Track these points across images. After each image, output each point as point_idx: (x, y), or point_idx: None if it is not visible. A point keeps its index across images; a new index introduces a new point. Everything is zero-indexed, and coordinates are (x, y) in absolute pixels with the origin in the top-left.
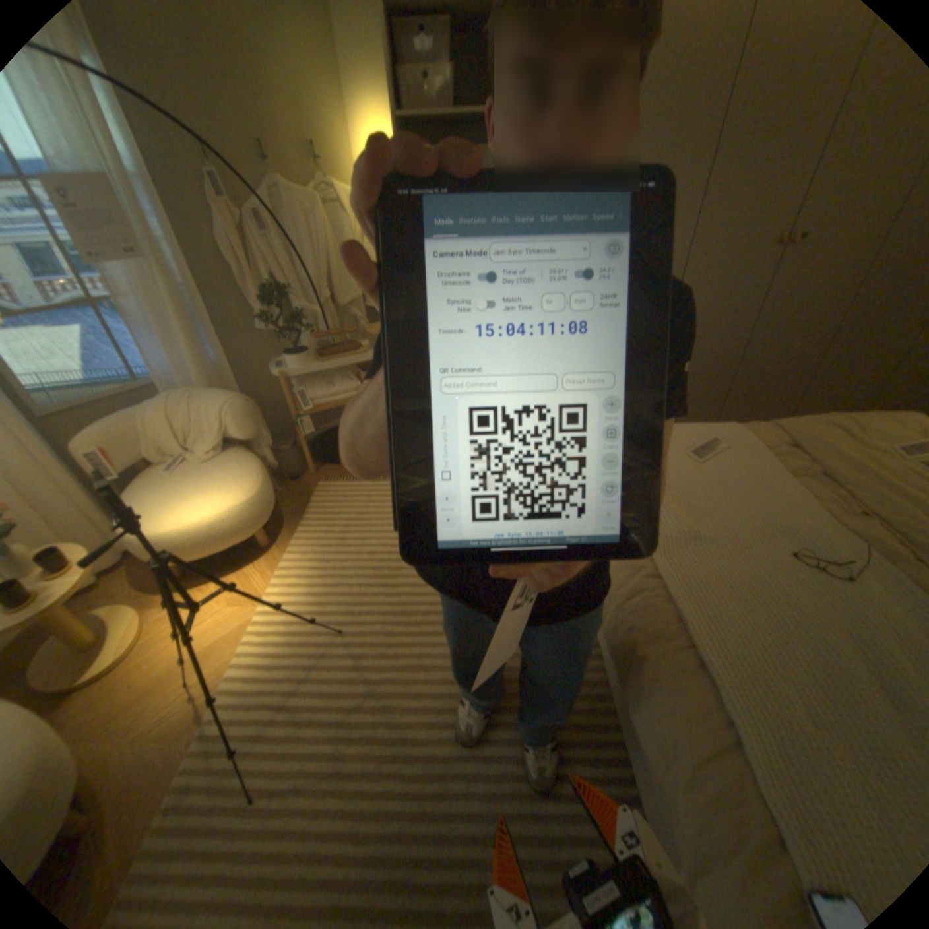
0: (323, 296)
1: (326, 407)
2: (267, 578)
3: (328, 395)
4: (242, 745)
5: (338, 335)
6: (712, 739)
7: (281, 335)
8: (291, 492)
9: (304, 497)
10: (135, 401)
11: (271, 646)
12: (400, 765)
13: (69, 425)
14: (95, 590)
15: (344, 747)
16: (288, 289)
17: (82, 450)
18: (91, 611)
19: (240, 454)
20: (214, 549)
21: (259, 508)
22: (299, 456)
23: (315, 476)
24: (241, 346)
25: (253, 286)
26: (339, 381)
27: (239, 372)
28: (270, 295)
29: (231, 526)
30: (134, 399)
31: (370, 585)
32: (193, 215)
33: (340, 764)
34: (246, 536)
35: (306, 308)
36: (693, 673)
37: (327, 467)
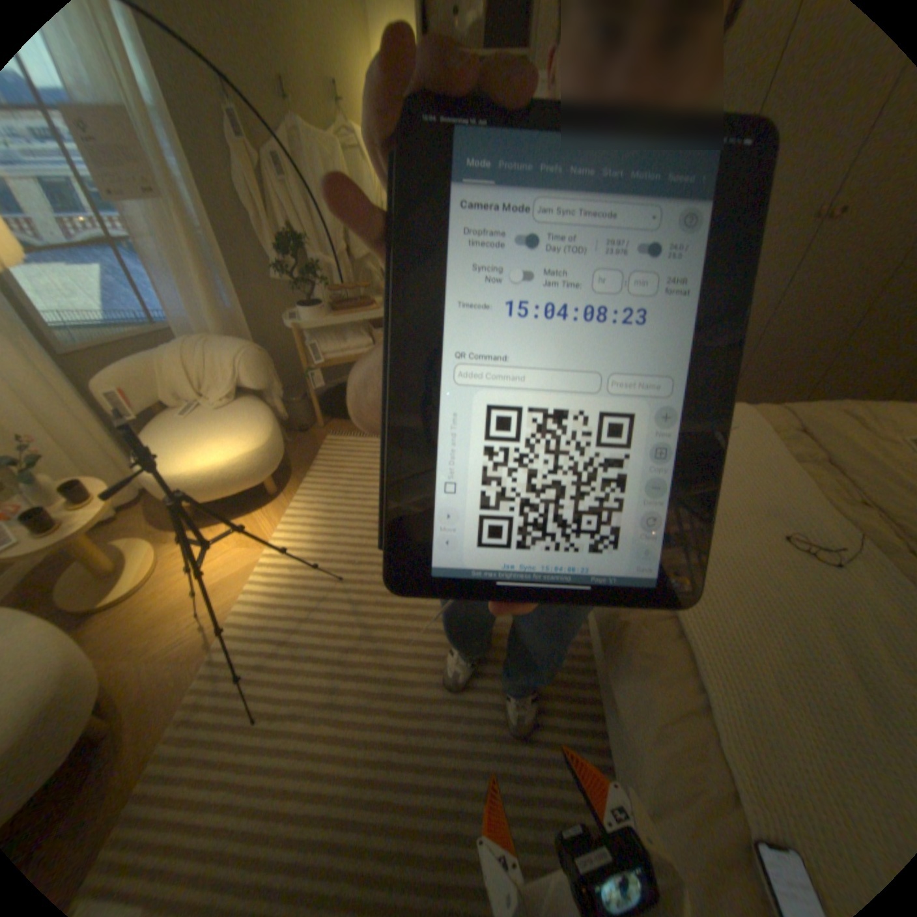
0: (339, 248)
1: (337, 362)
2: (275, 524)
3: (340, 350)
4: (247, 672)
5: (352, 289)
6: (683, 702)
7: (295, 286)
8: (300, 443)
9: (312, 449)
10: (152, 344)
11: (276, 587)
12: (390, 702)
13: (90, 364)
14: (114, 522)
15: (339, 681)
16: (304, 239)
17: (102, 389)
18: (111, 542)
19: (252, 403)
20: (225, 493)
21: (268, 457)
22: (309, 409)
23: (323, 430)
24: (257, 296)
25: (270, 234)
26: (351, 337)
27: (253, 321)
28: (286, 244)
29: (242, 472)
30: (151, 342)
31: (372, 537)
32: (212, 156)
33: (335, 697)
34: (256, 482)
35: (322, 260)
36: (672, 641)
37: (335, 421)
